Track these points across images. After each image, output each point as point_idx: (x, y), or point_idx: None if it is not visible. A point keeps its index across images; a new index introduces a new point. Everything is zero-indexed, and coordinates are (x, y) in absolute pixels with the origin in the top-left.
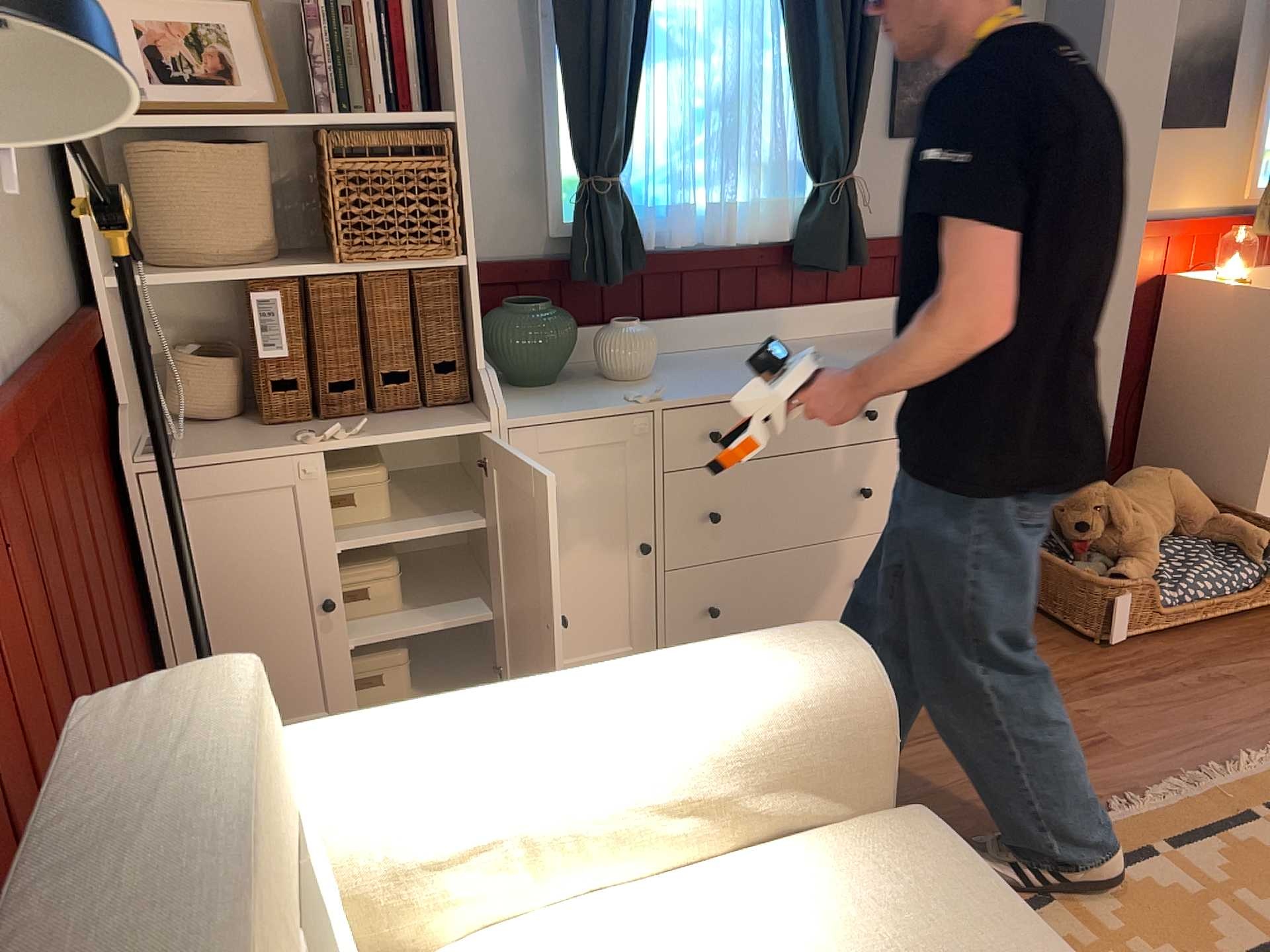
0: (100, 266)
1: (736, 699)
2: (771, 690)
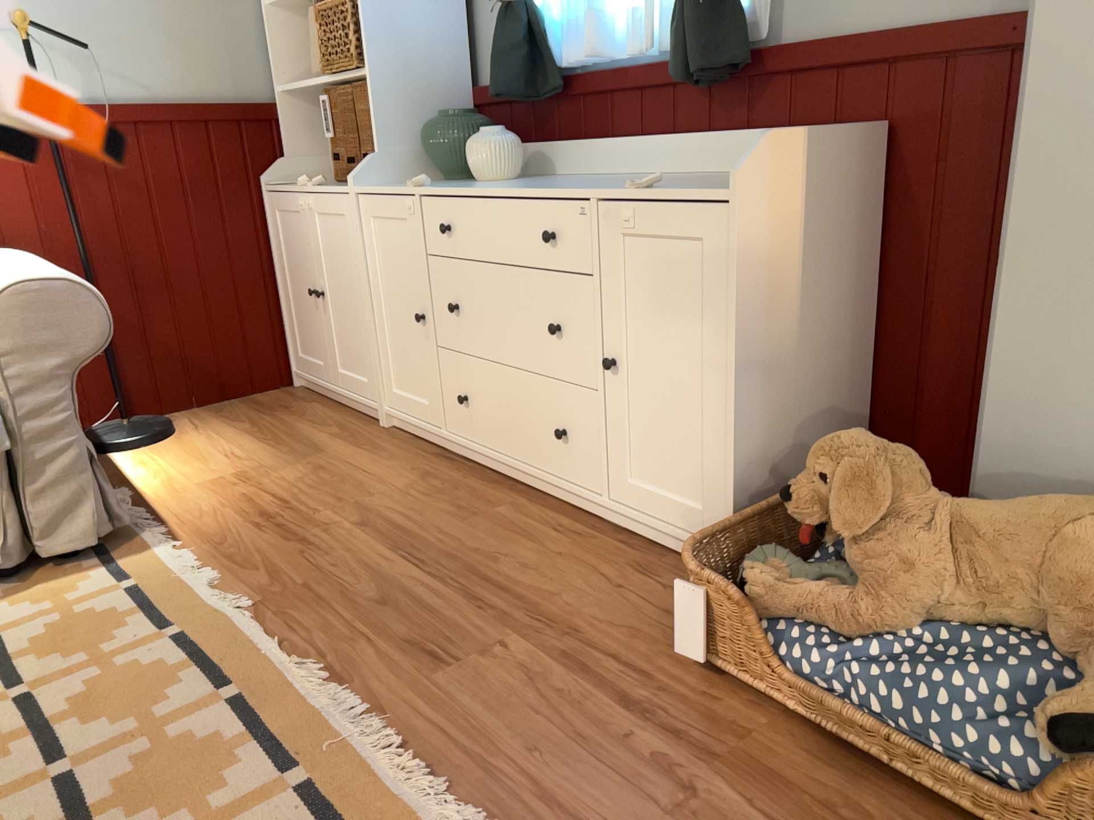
0: (279, 83)
1: None
2: None
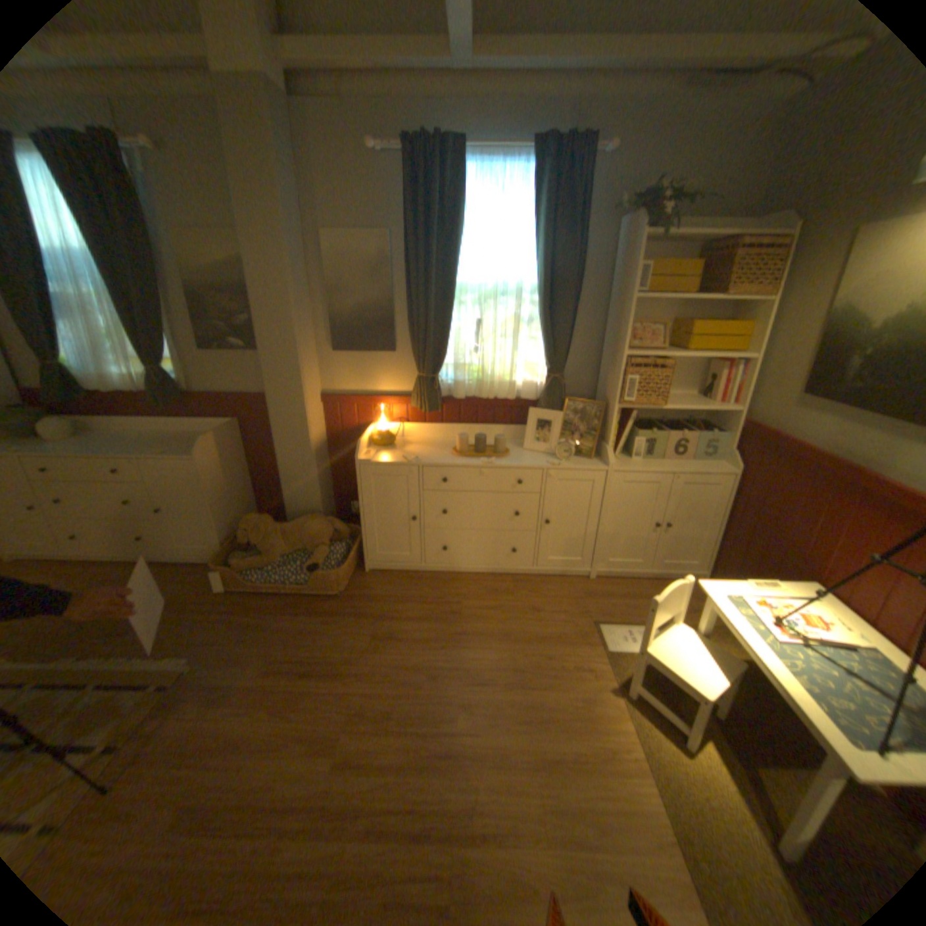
0: None
1: None
2: None
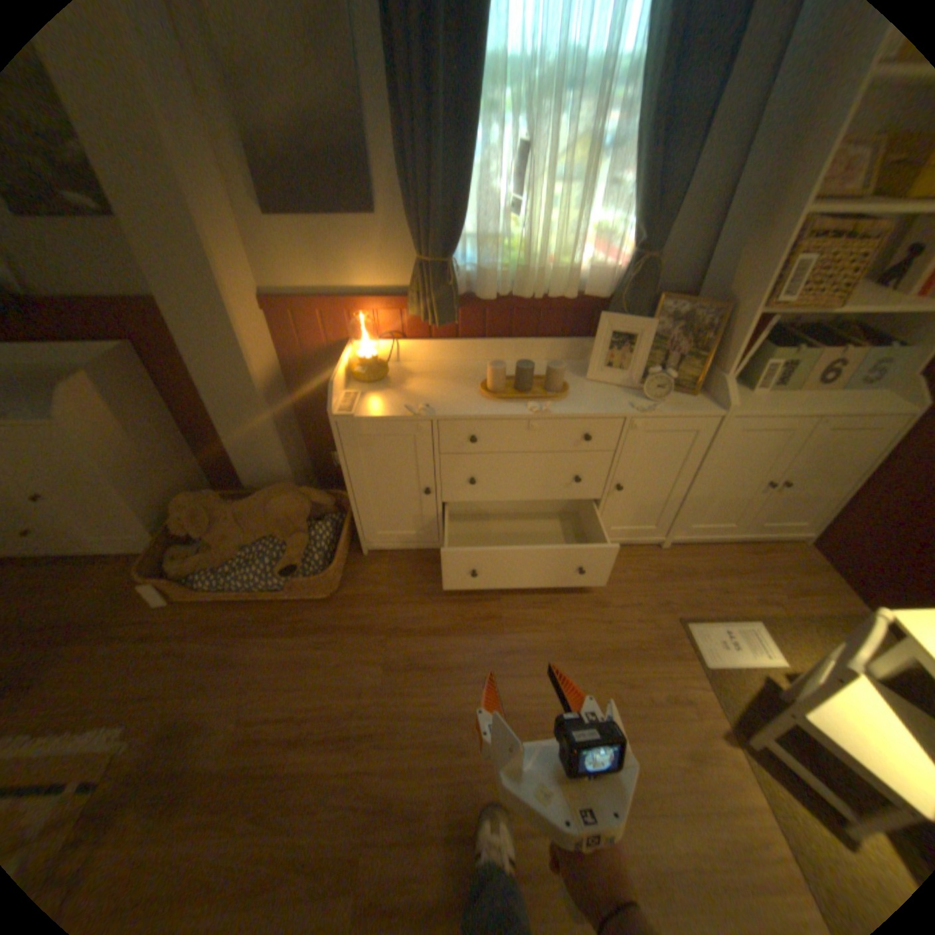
0: None
1: None
2: None
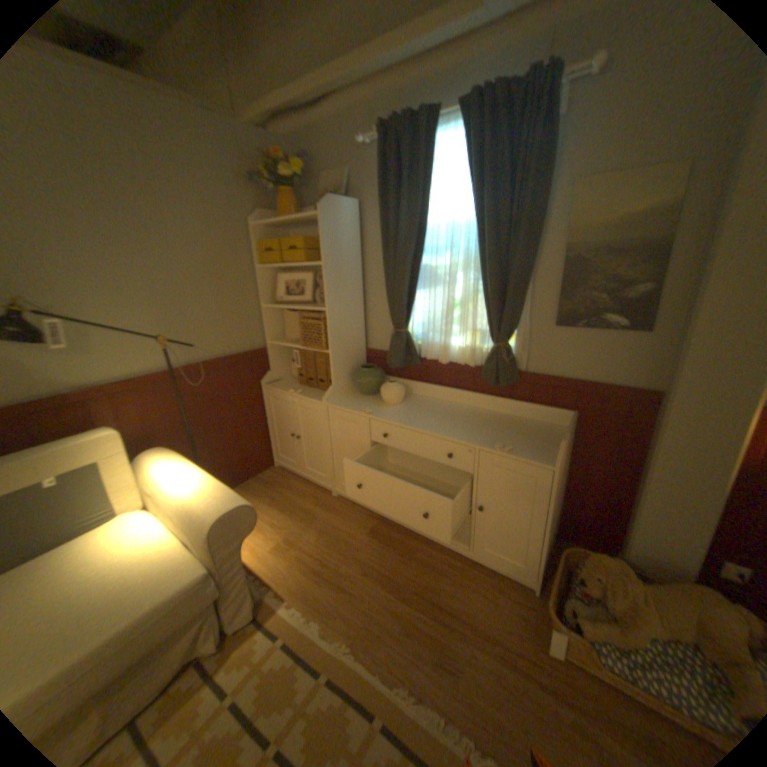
0: (268, 337)
1: (190, 502)
2: (195, 506)
